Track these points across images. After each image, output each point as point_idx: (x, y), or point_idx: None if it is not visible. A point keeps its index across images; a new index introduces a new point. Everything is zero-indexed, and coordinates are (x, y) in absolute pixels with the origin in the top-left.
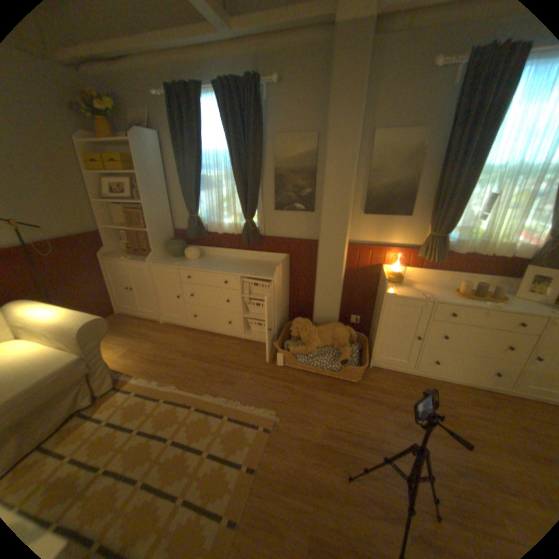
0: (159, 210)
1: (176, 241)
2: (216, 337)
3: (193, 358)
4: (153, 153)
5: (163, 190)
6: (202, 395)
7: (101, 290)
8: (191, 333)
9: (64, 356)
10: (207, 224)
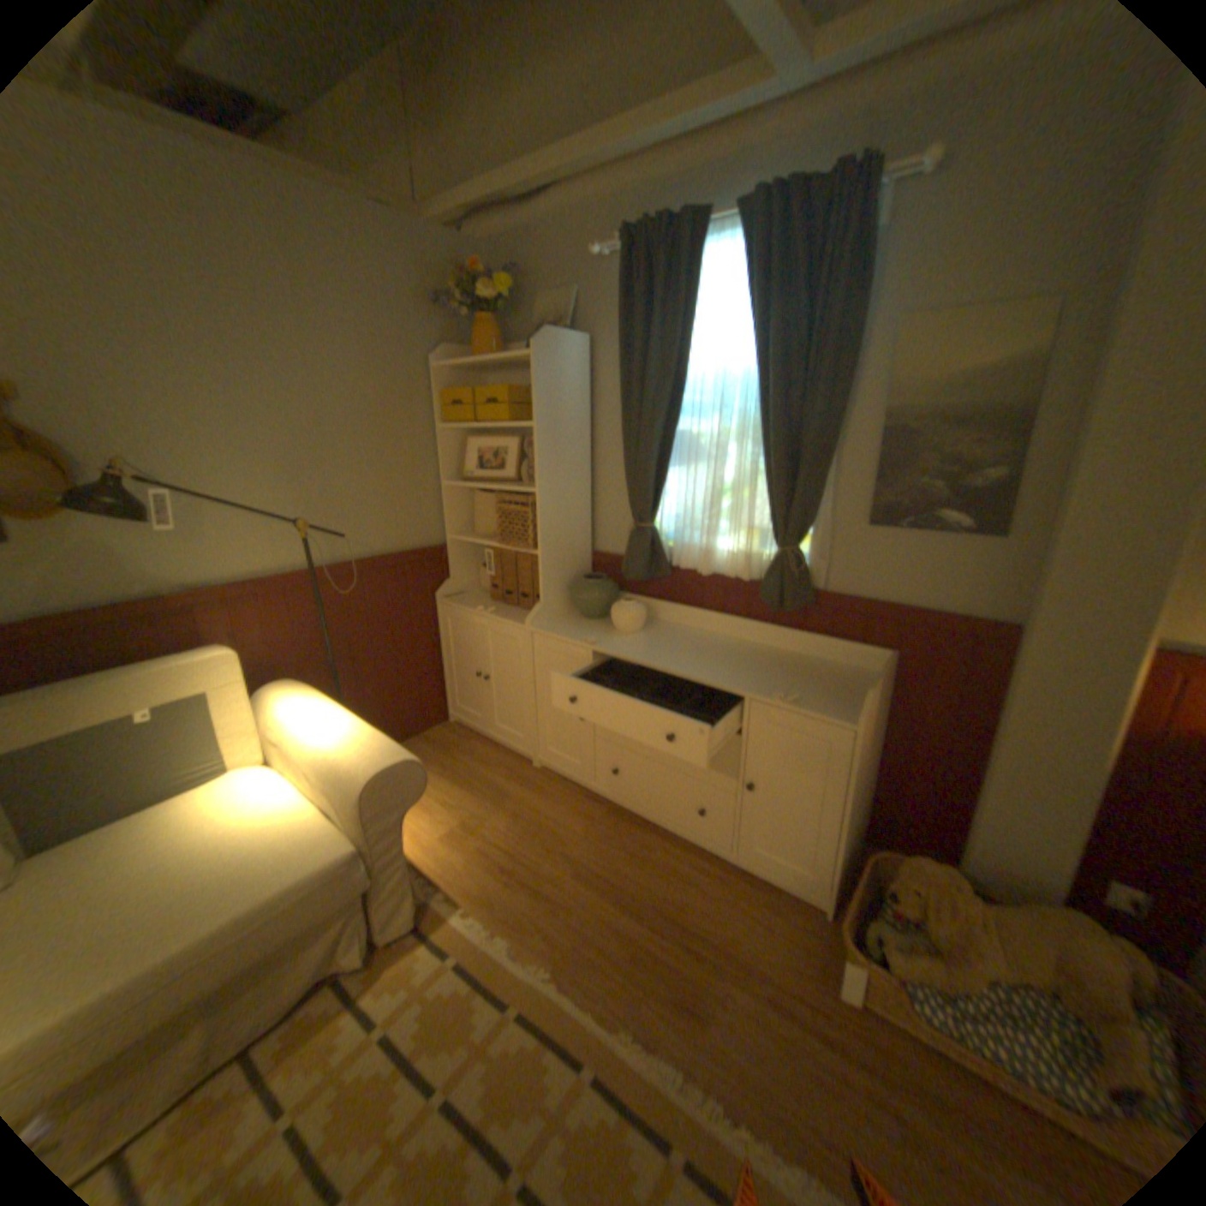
0: (570, 510)
1: (596, 583)
2: (662, 841)
3: (601, 894)
4: (576, 383)
5: (584, 465)
6: (616, 1032)
7: (434, 669)
8: (601, 812)
9: (330, 840)
10: (673, 548)
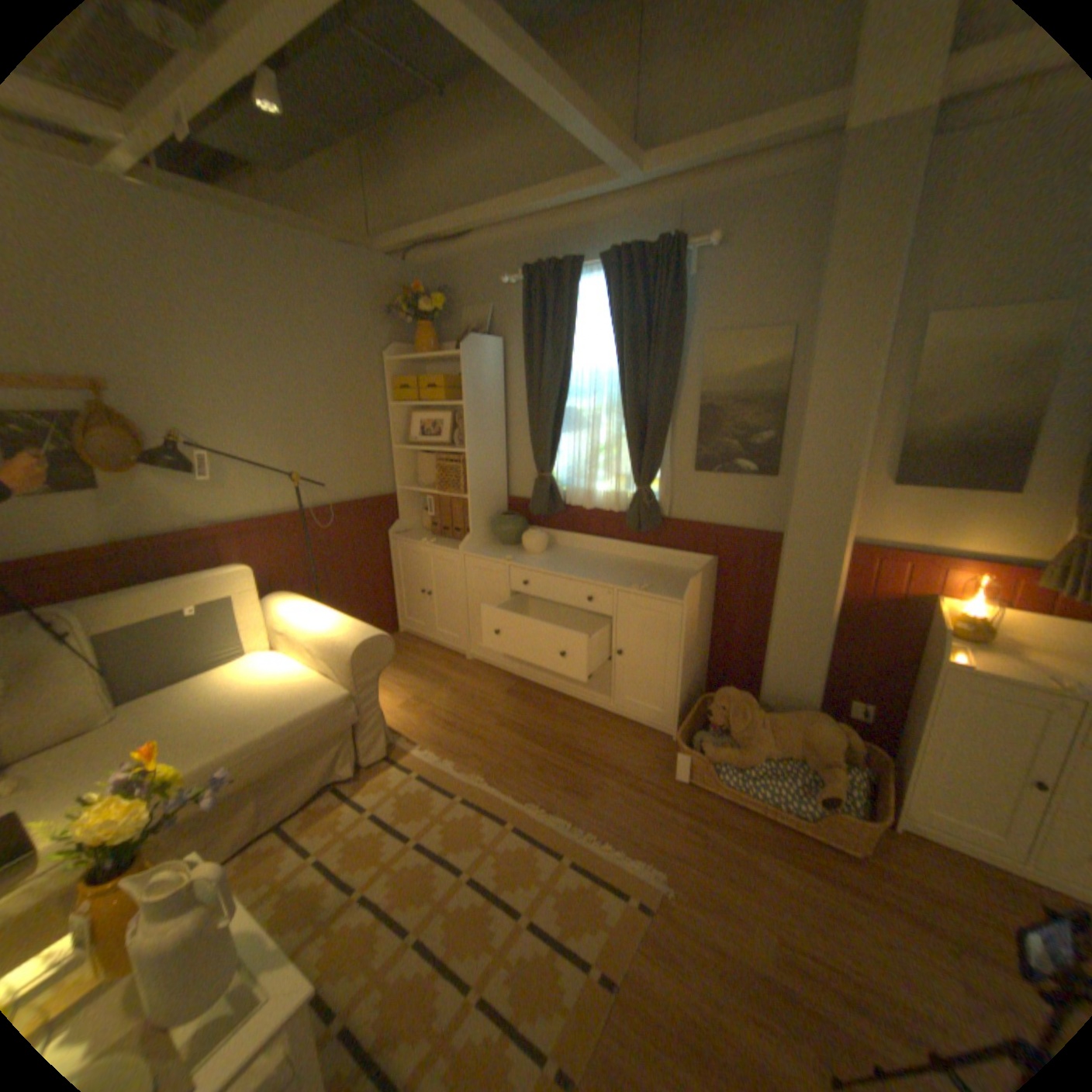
0: (490, 465)
1: (511, 518)
2: (561, 701)
3: (518, 733)
4: (492, 373)
5: (500, 432)
6: (528, 805)
7: (387, 590)
8: (518, 685)
9: (331, 687)
10: (566, 492)
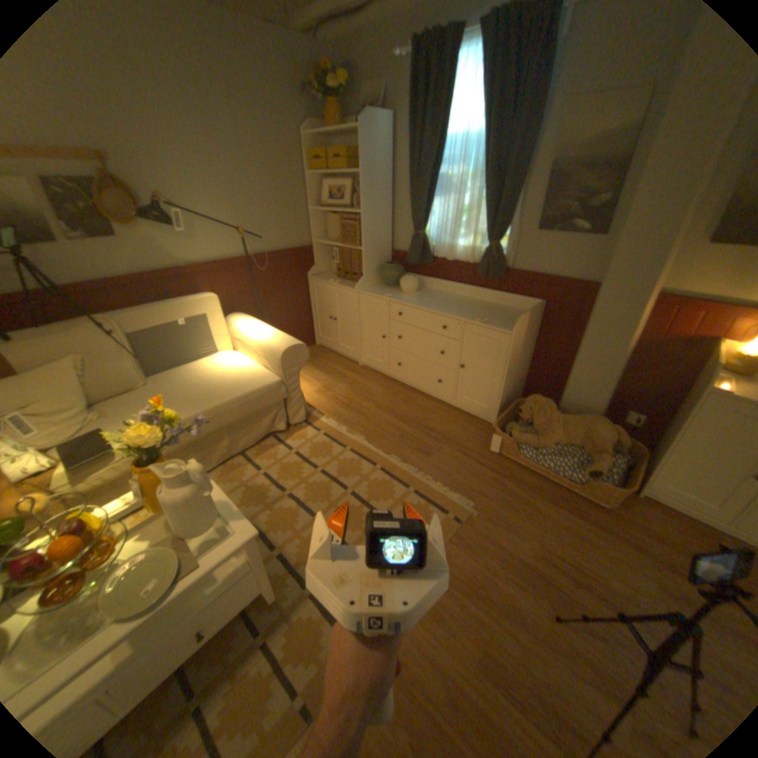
0: (379, 224)
1: (392, 266)
2: (419, 396)
3: (388, 413)
4: (383, 143)
5: (387, 196)
6: (391, 455)
7: (307, 316)
8: (391, 384)
9: (269, 375)
10: (435, 246)
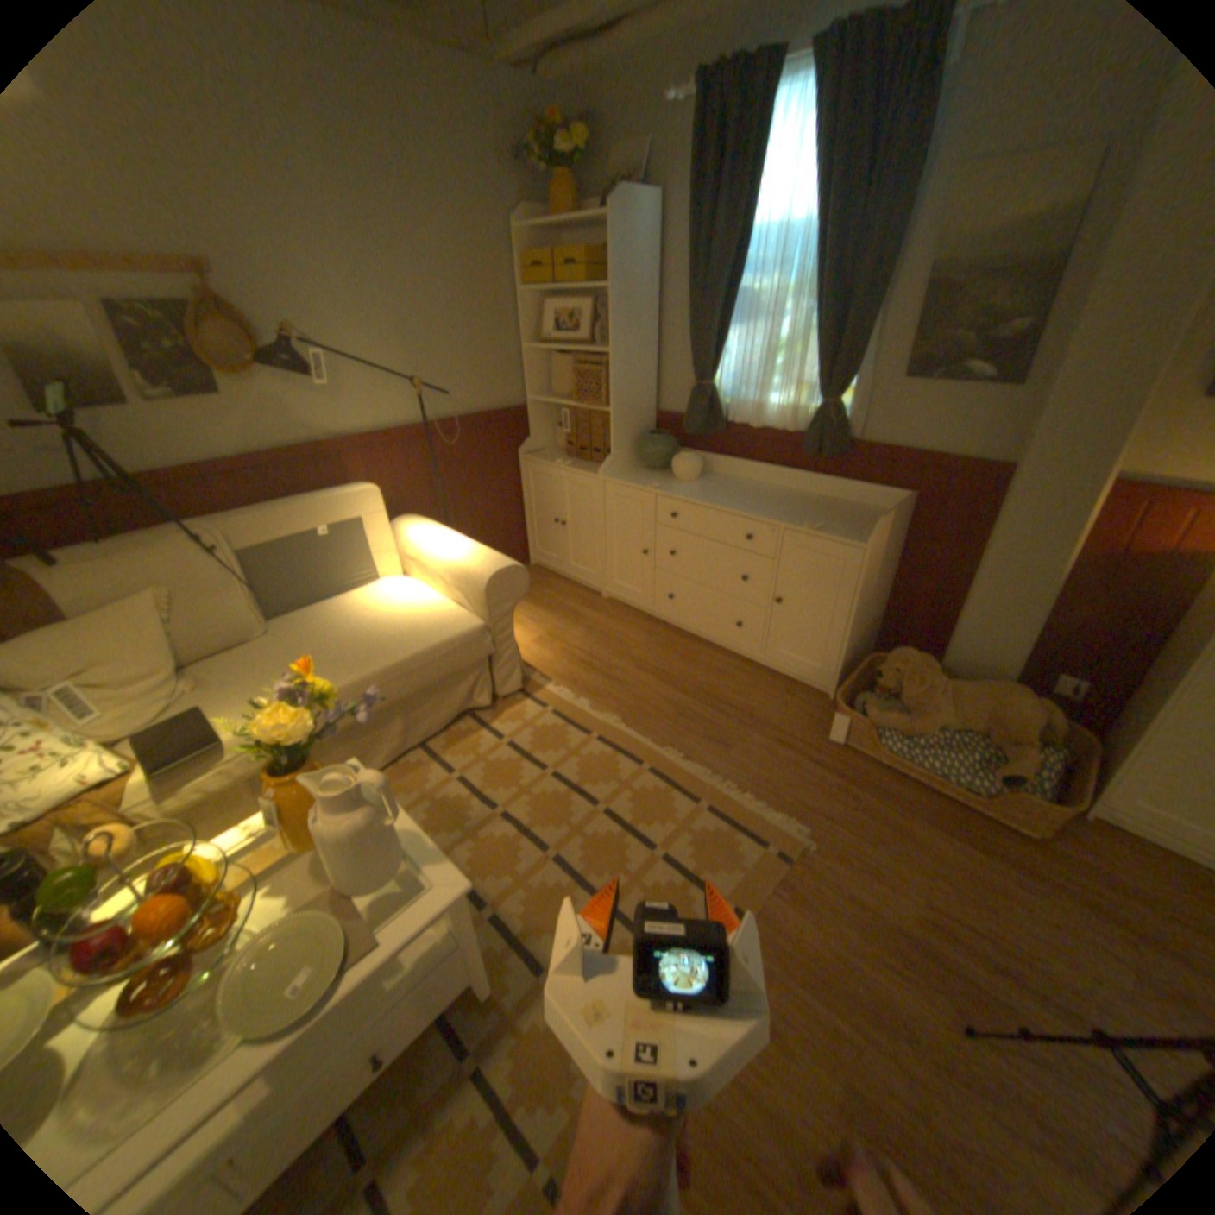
0: (638, 370)
1: (659, 438)
2: (705, 648)
3: (656, 677)
4: (646, 241)
5: (651, 325)
6: (665, 748)
7: (517, 518)
8: (657, 629)
9: (466, 617)
10: (729, 405)
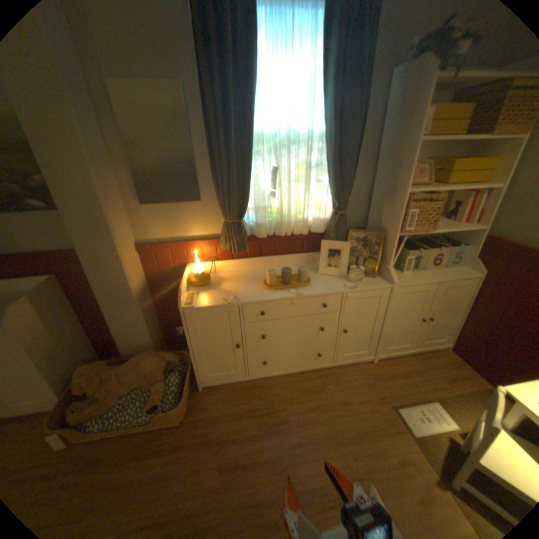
0: None
1: None
2: None
3: None
4: None
5: None
6: None
7: None
8: None
9: None
10: None
